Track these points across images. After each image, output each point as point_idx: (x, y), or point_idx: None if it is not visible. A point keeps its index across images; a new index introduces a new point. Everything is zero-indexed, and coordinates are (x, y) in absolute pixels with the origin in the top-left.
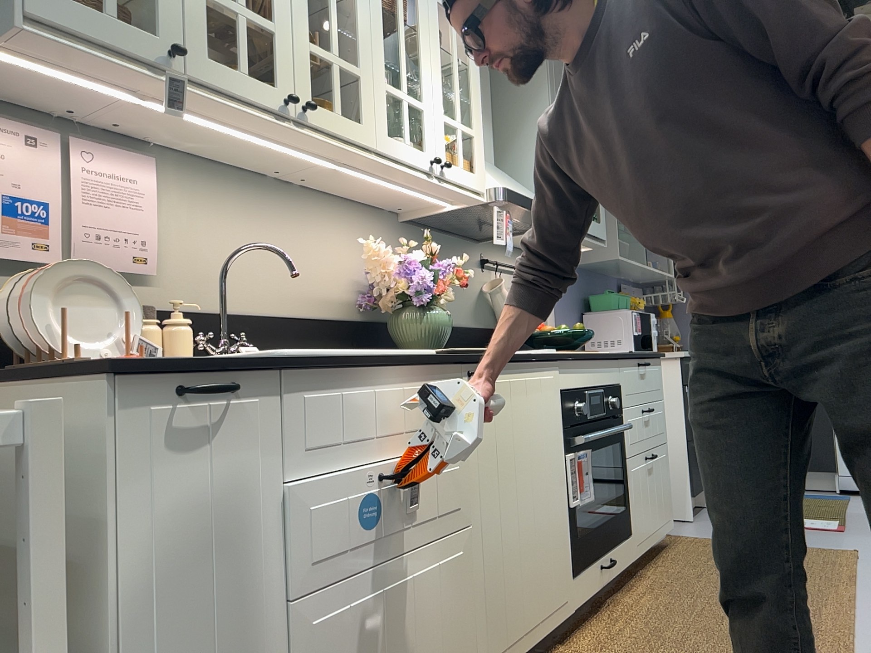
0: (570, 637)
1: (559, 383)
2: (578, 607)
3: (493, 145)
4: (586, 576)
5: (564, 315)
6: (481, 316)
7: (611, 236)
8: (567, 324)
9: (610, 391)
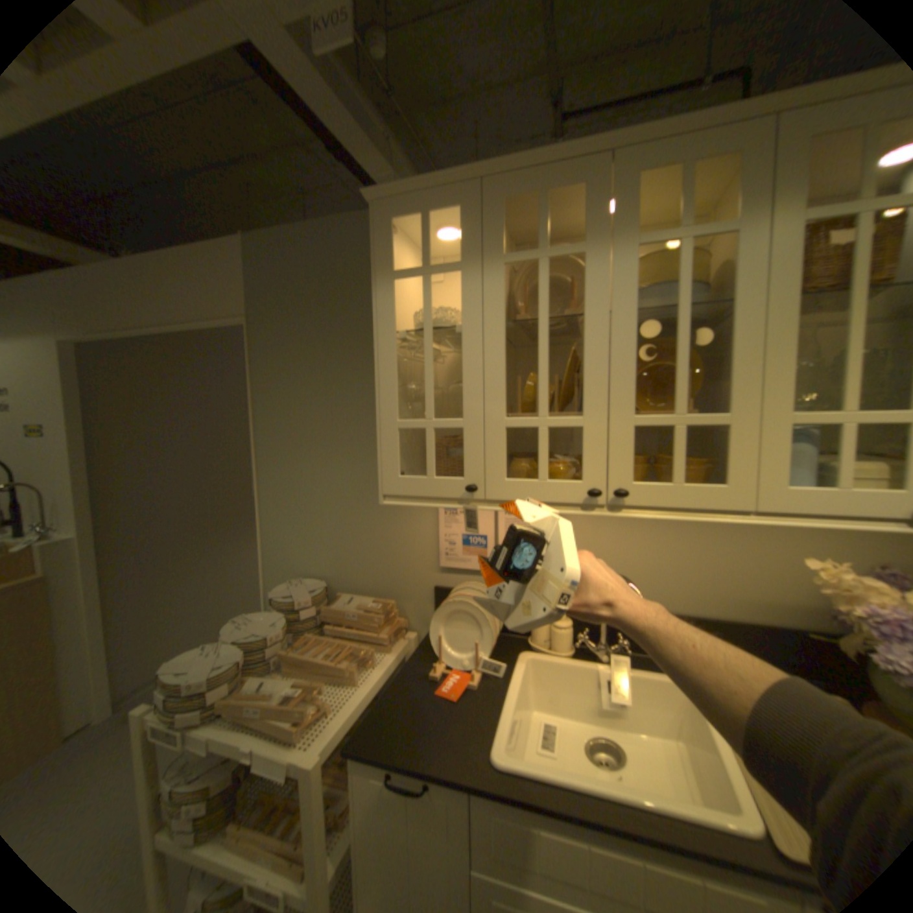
0: None
1: None
2: None
3: None
4: None
5: None
6: None
7: None
8: None
9: None
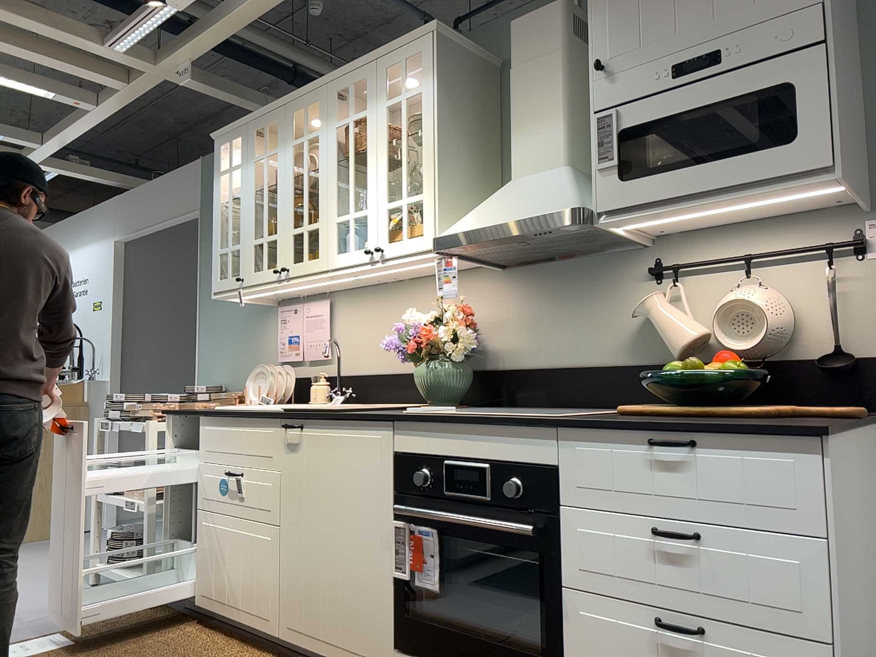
0: None
1: (394, 444)
2: None
3: (558, 143)
4: None
5: None
6: (643, 348)
7: None
8: None
9: (514, 471)
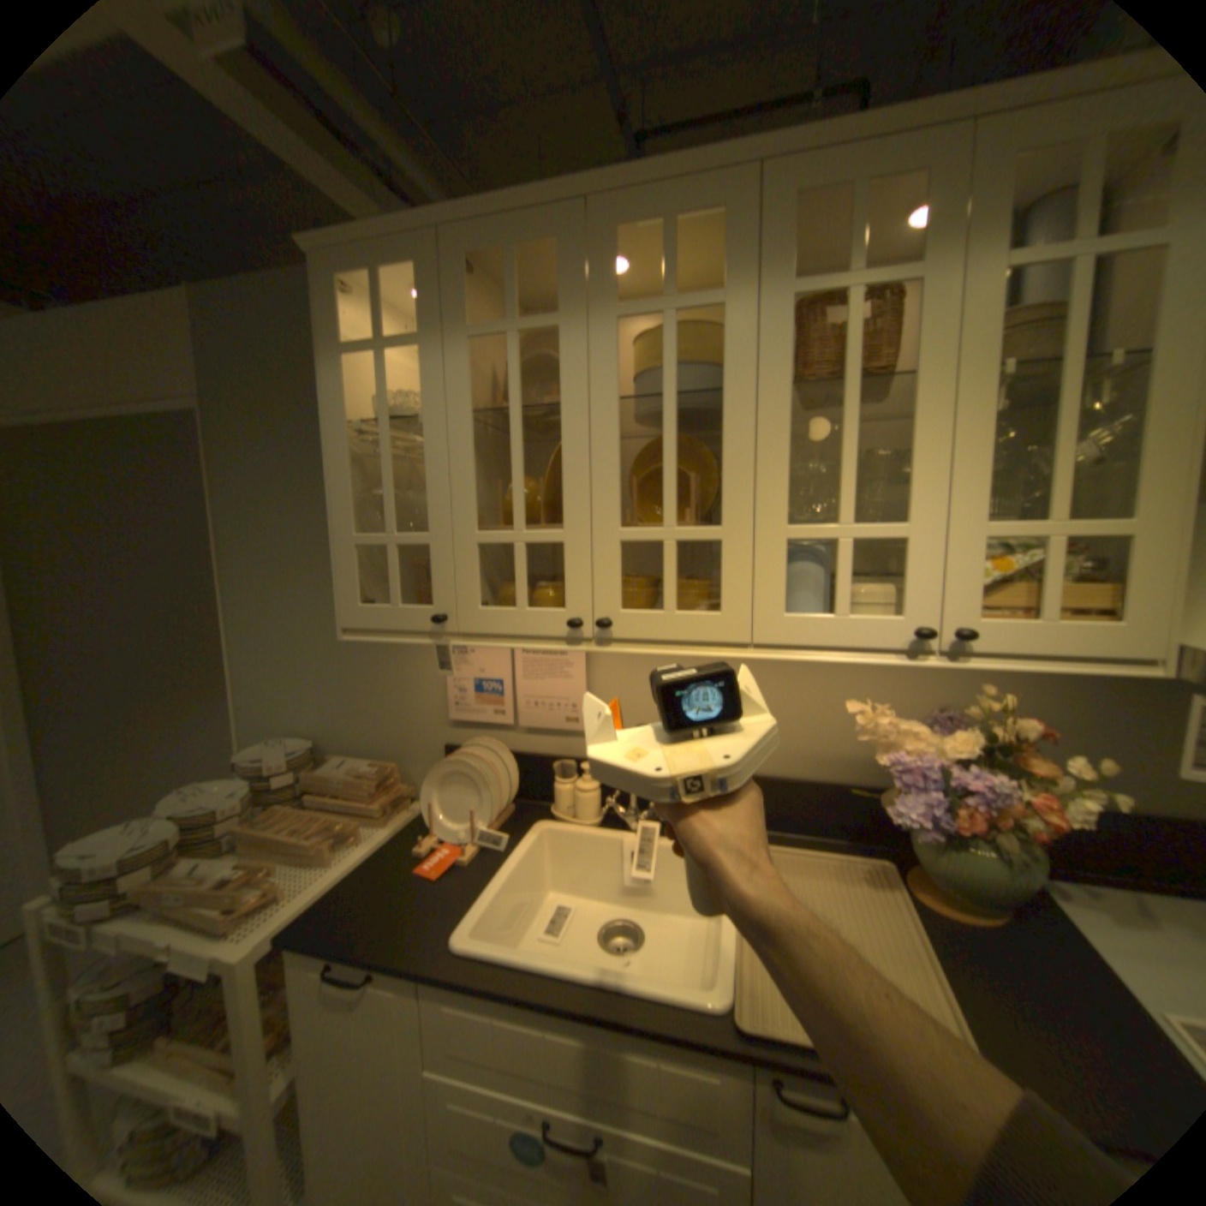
0: None
1: None
2: None
3: None
4: None
5: None
6: None
7: None
8: None
9: None
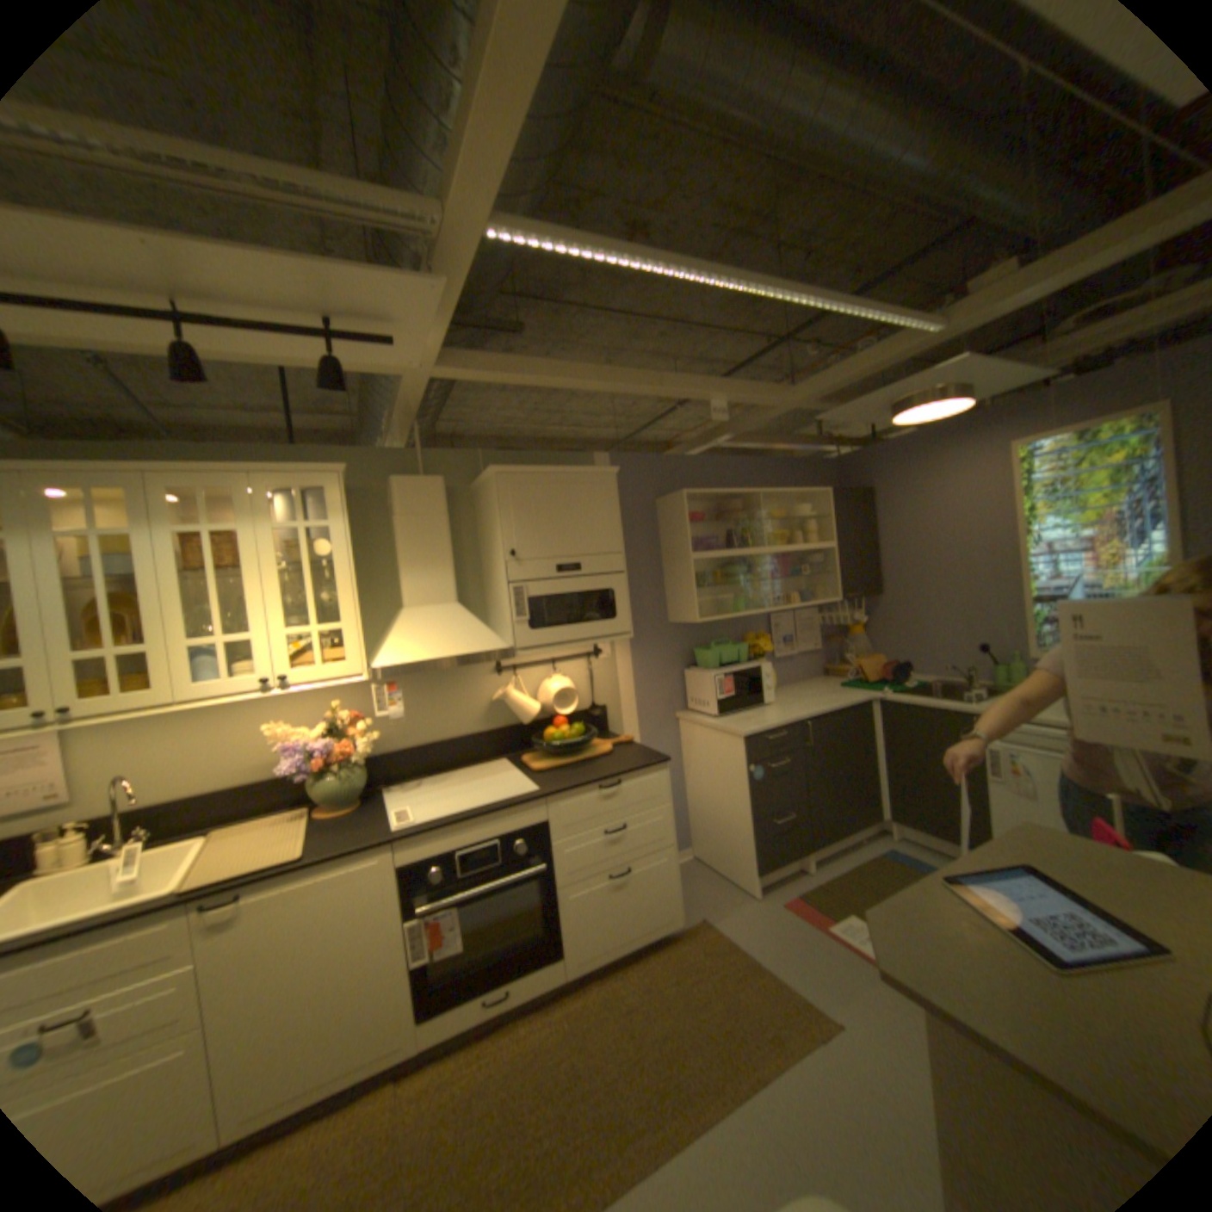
0: (420, 1071)
1: (395, 861)
2: (428, 1049)
3: (451, 586)
4: (445, 1020)
5: (649, 678)
6: (493, 719)
7: (690, 599)
8: (655, 685)
9: (517, 837)
